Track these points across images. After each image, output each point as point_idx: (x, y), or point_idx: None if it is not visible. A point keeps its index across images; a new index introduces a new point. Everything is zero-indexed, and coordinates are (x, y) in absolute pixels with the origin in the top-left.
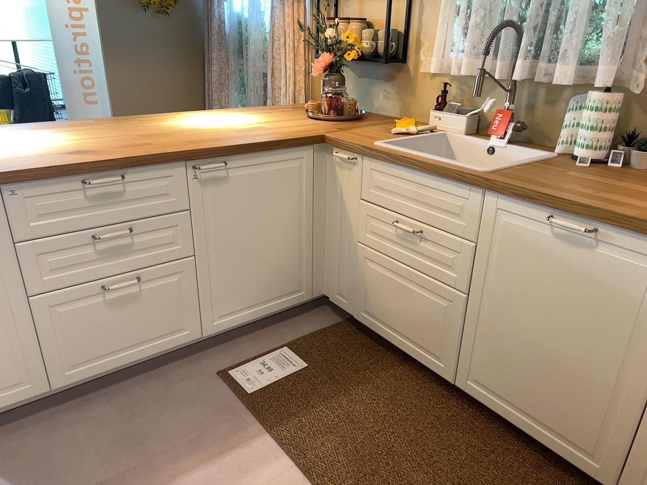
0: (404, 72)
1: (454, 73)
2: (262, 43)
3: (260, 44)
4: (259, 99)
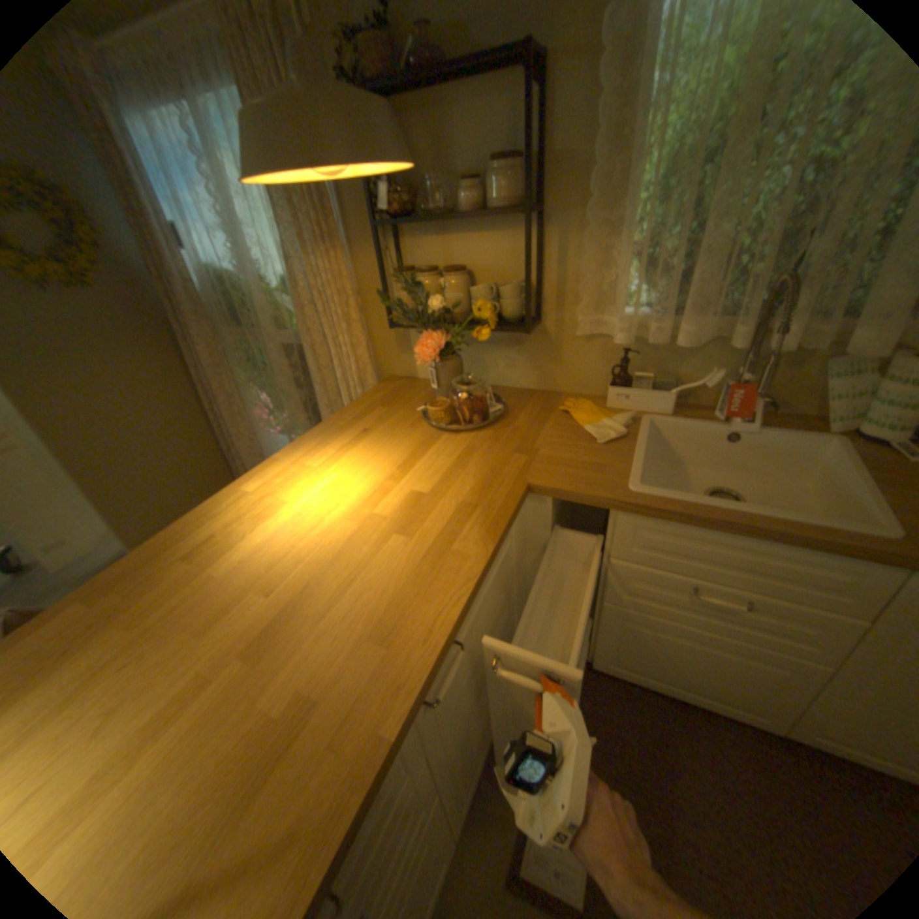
0: (540, 331)
1: (644, 334)
2: (273, 305)
3: (269, 306)
4: (289, 379)
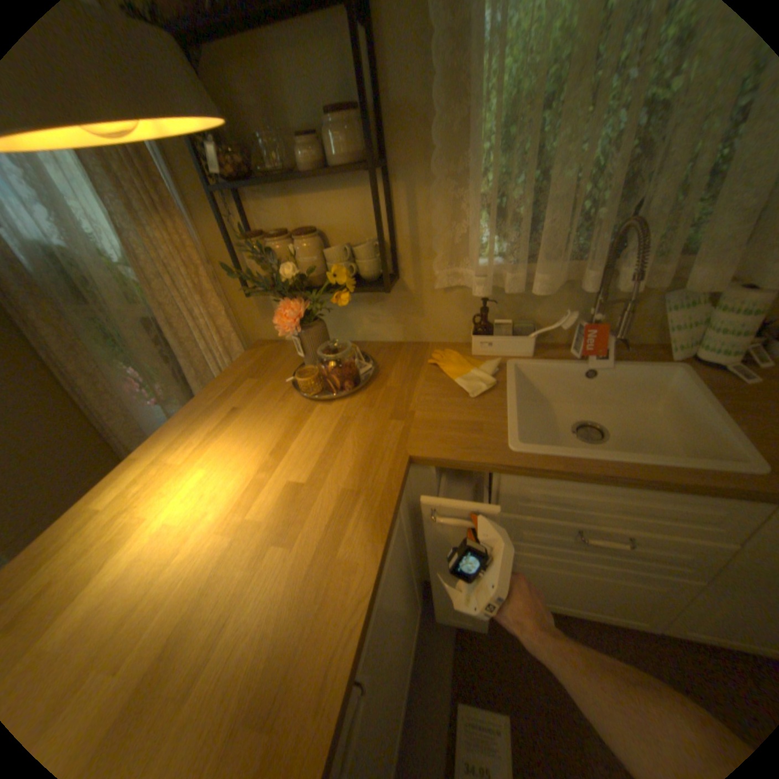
0: (399, 286)
1: (499, 283)
2: (116, 280)
3: (113, 281)
4: (151, 352)
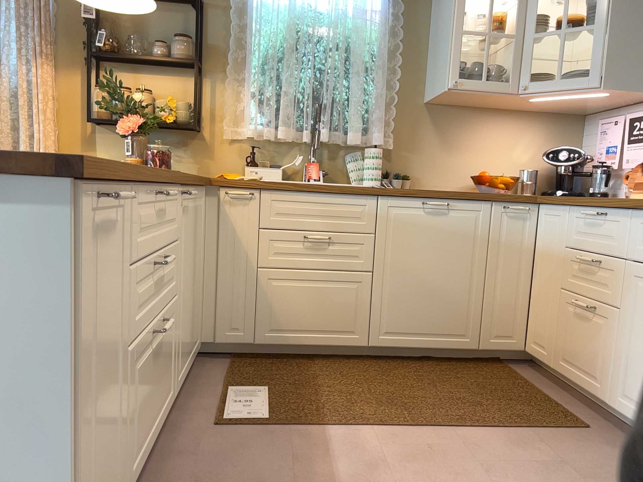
0: (200, 138)
1: (261, 137)
2: None
3: None
4: None
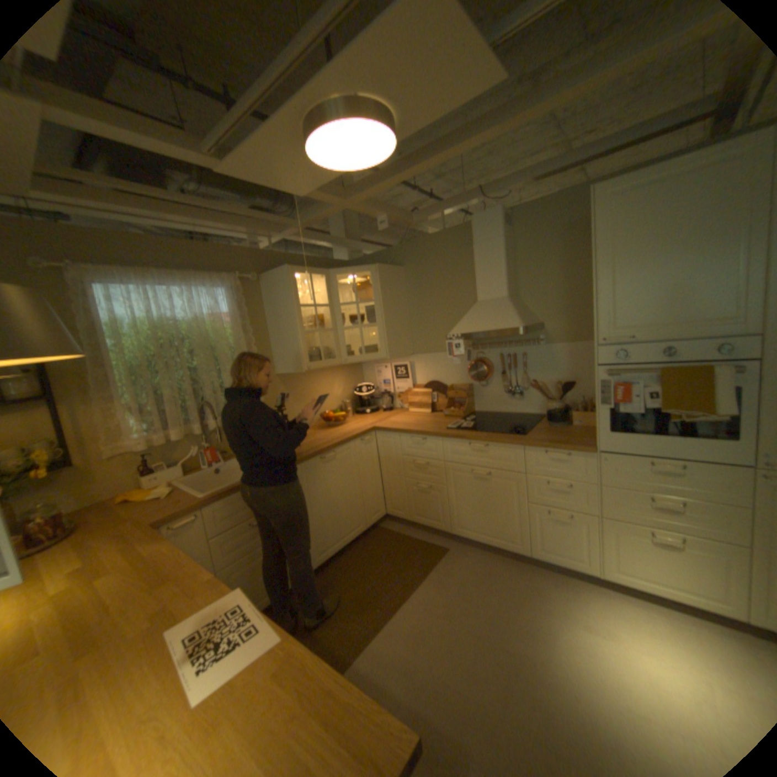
0: (68, 471)
1: (147, 447)
2: None
3: None
4: None
